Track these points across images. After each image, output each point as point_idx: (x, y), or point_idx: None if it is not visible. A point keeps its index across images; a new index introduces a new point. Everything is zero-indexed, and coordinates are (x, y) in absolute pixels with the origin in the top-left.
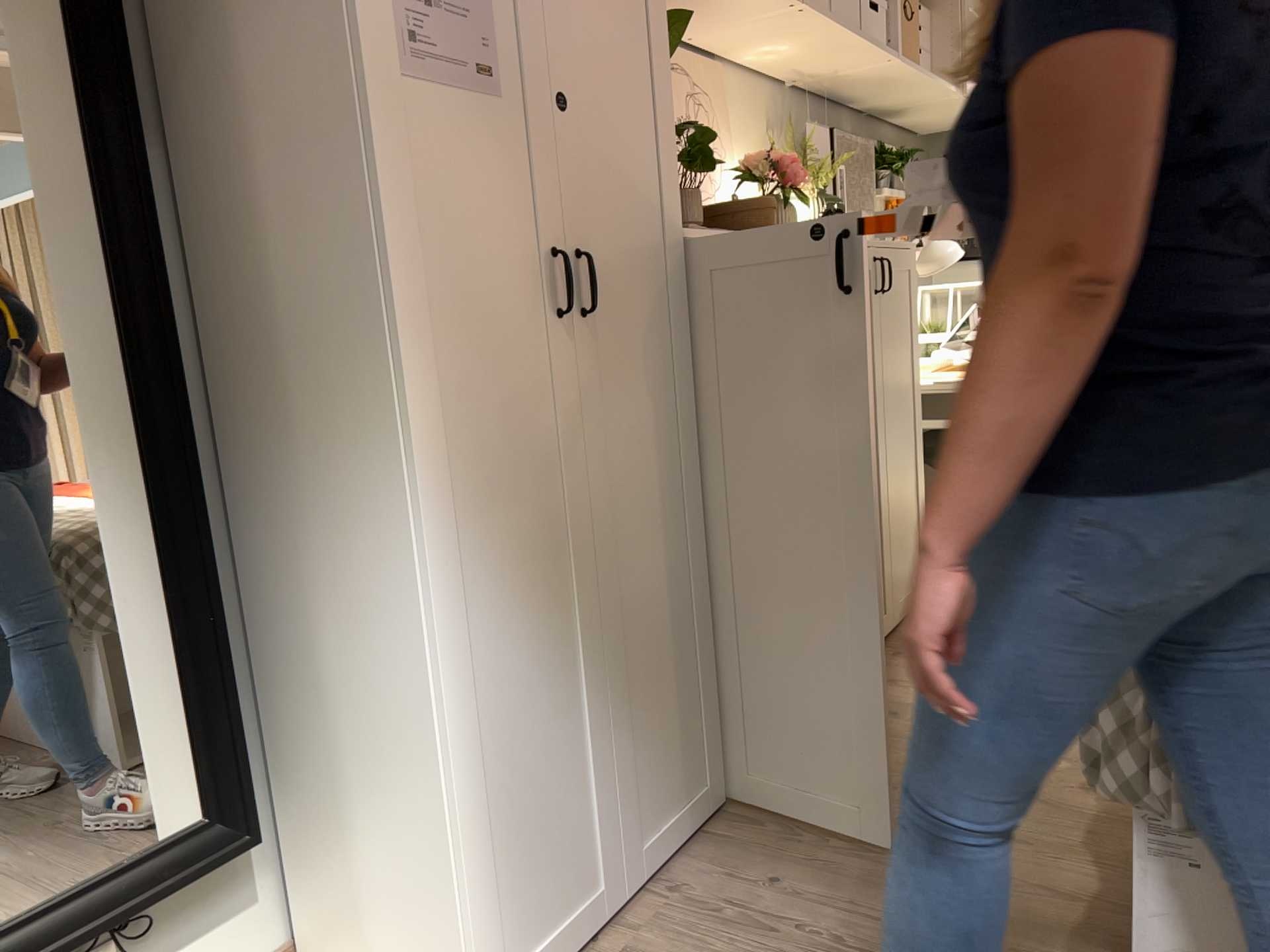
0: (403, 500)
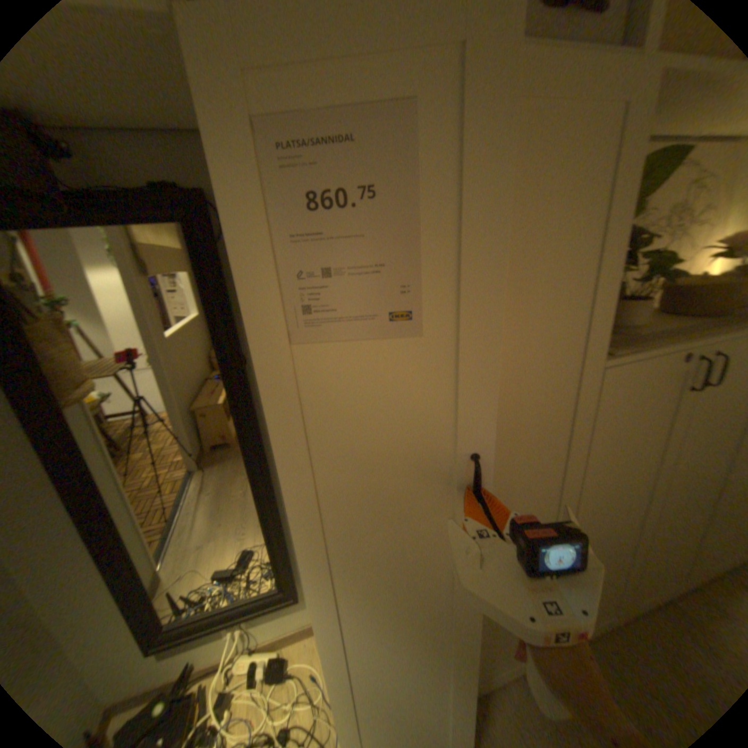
0: (305, 583)
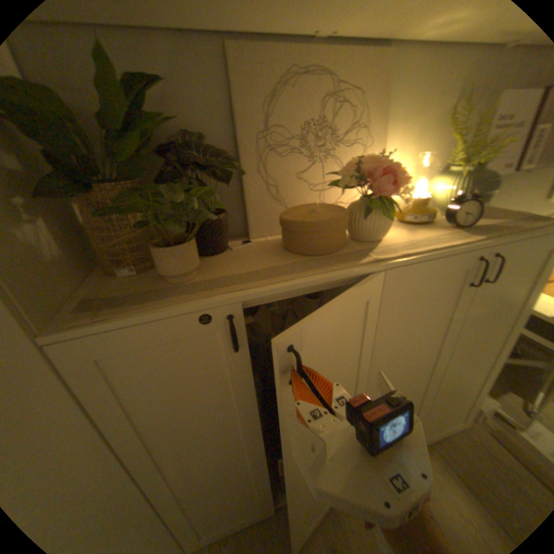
0: None
